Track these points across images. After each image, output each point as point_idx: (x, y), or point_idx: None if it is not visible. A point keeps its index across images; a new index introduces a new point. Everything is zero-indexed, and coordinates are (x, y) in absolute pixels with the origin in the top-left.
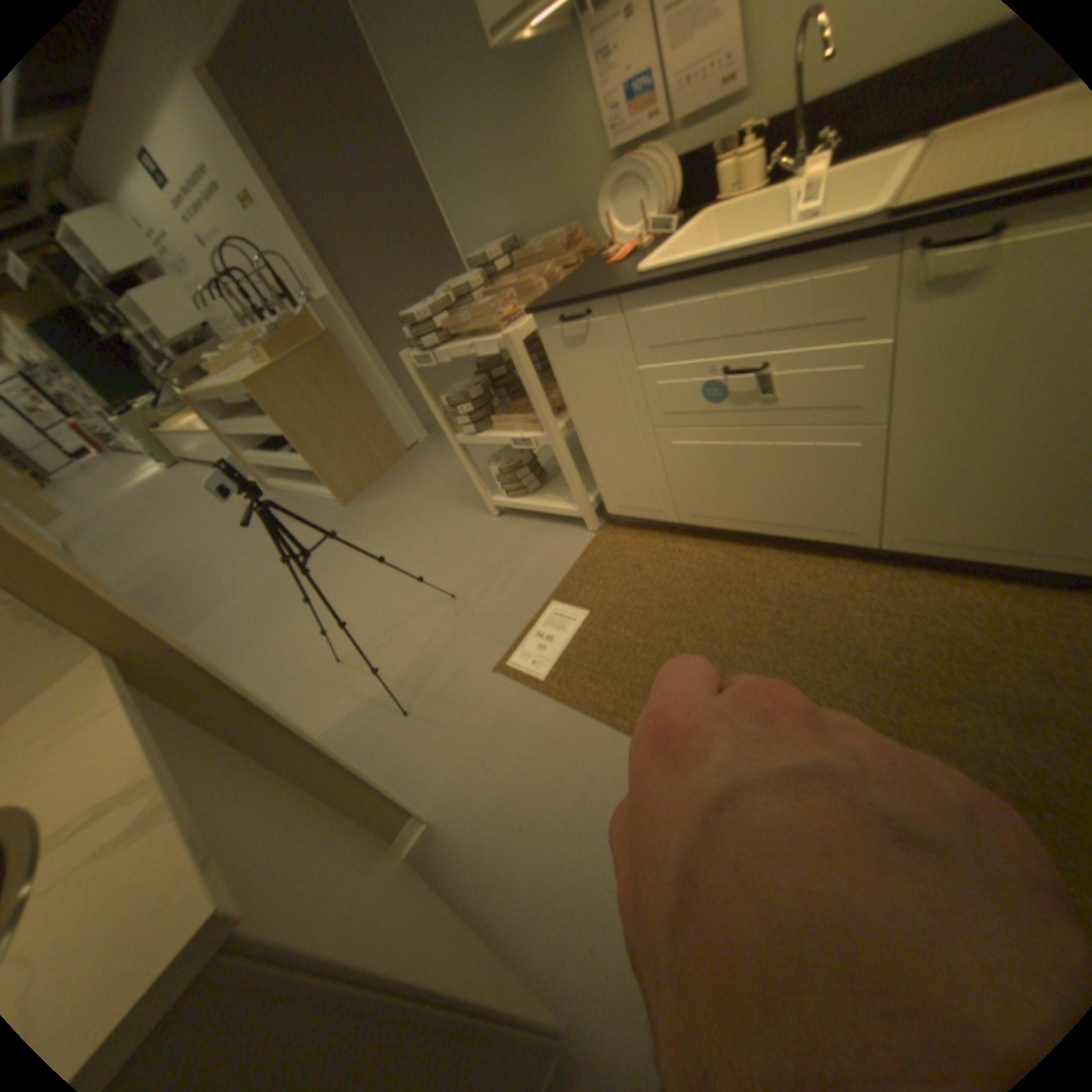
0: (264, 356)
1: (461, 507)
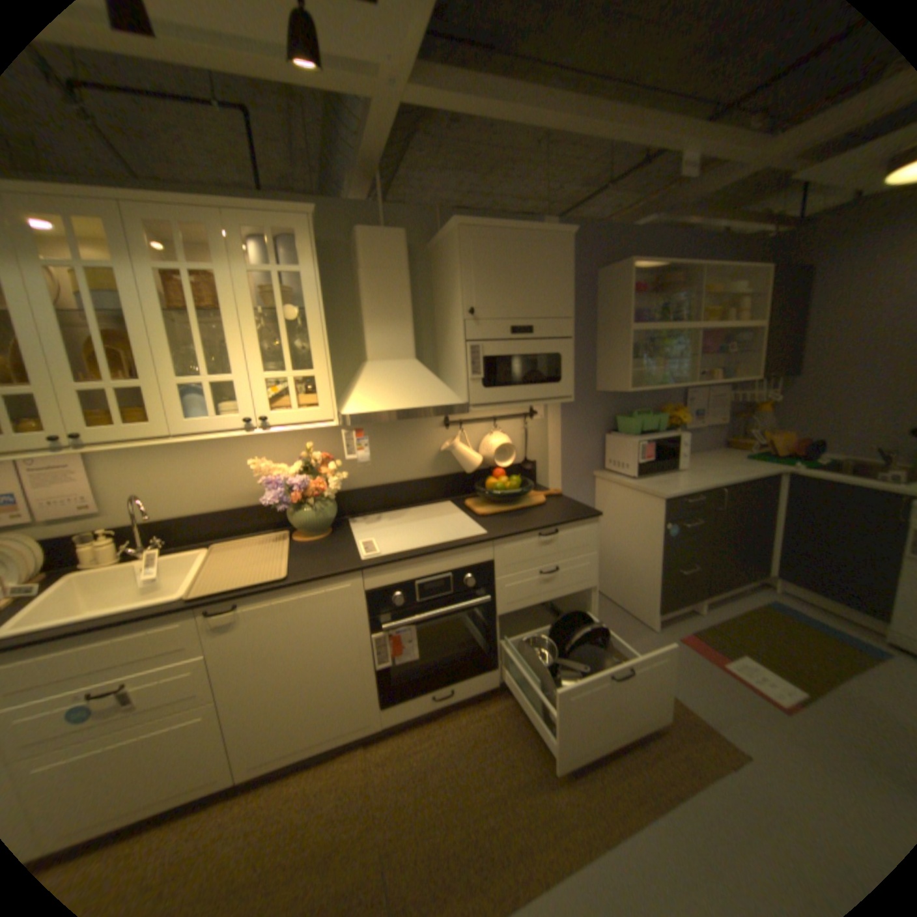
0: None
1: None
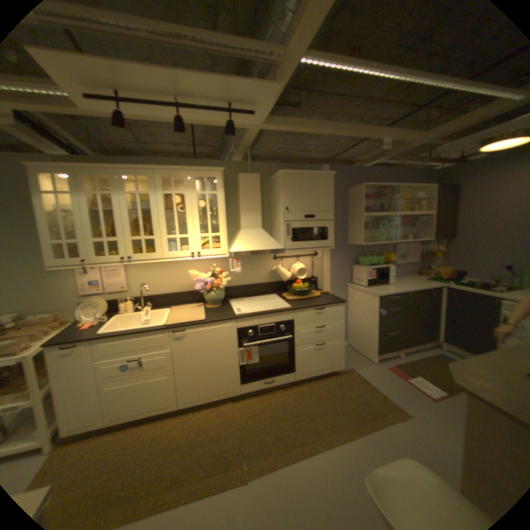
0: None
1: None
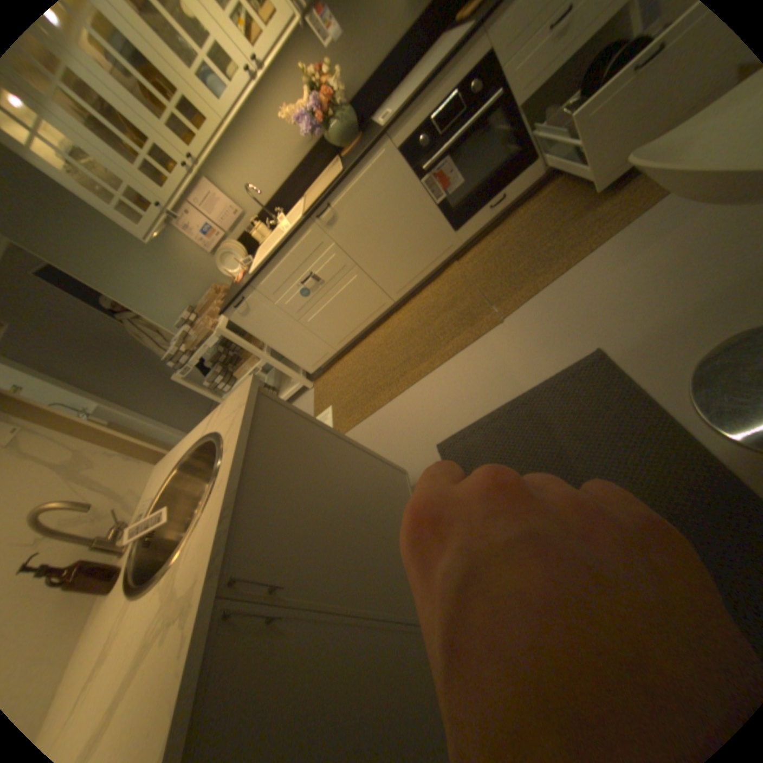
0: None
1: None
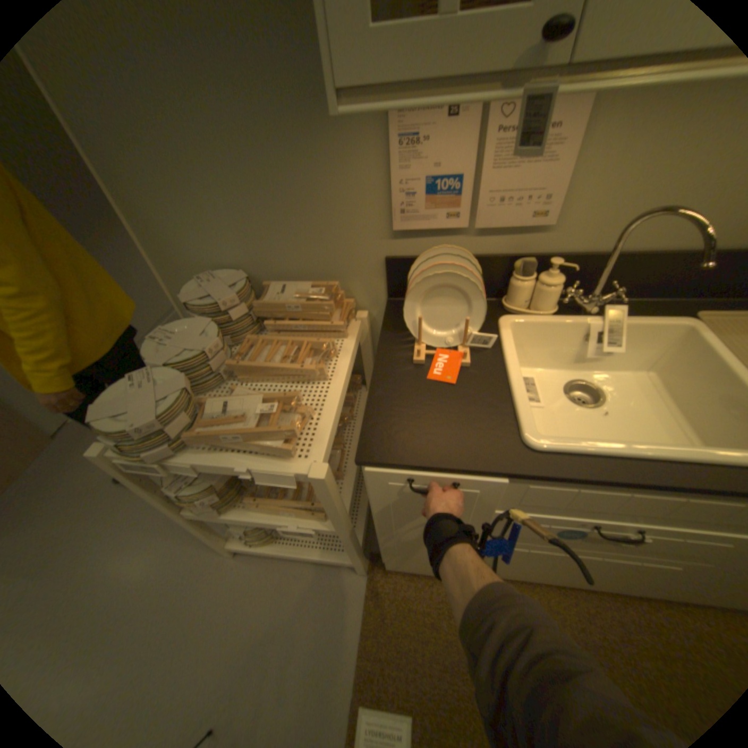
0: None
1: (171, 543)
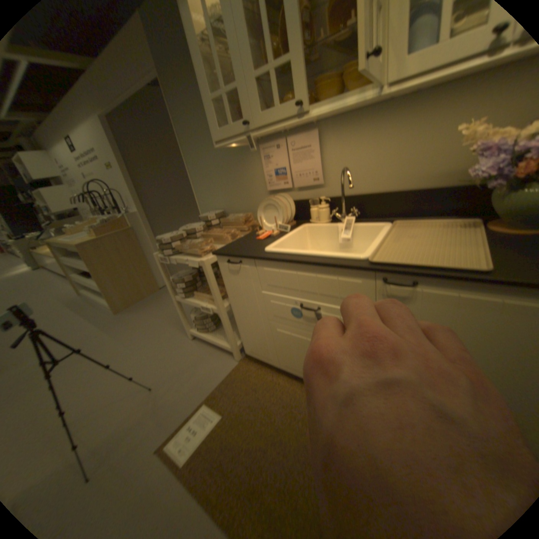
0: (94, 235)
1: (174, 330)
